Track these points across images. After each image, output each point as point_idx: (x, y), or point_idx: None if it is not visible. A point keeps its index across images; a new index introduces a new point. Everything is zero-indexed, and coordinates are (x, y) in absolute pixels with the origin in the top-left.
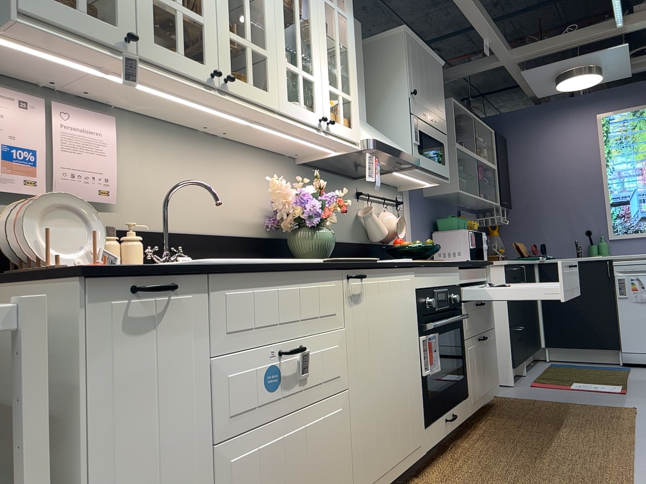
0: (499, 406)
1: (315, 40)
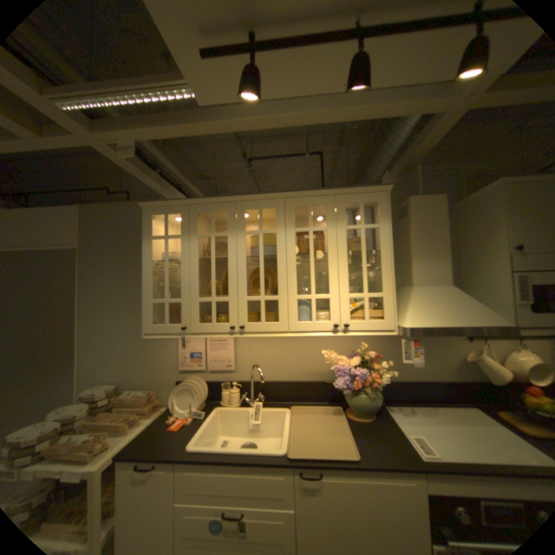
0: None
1: (332, 266)
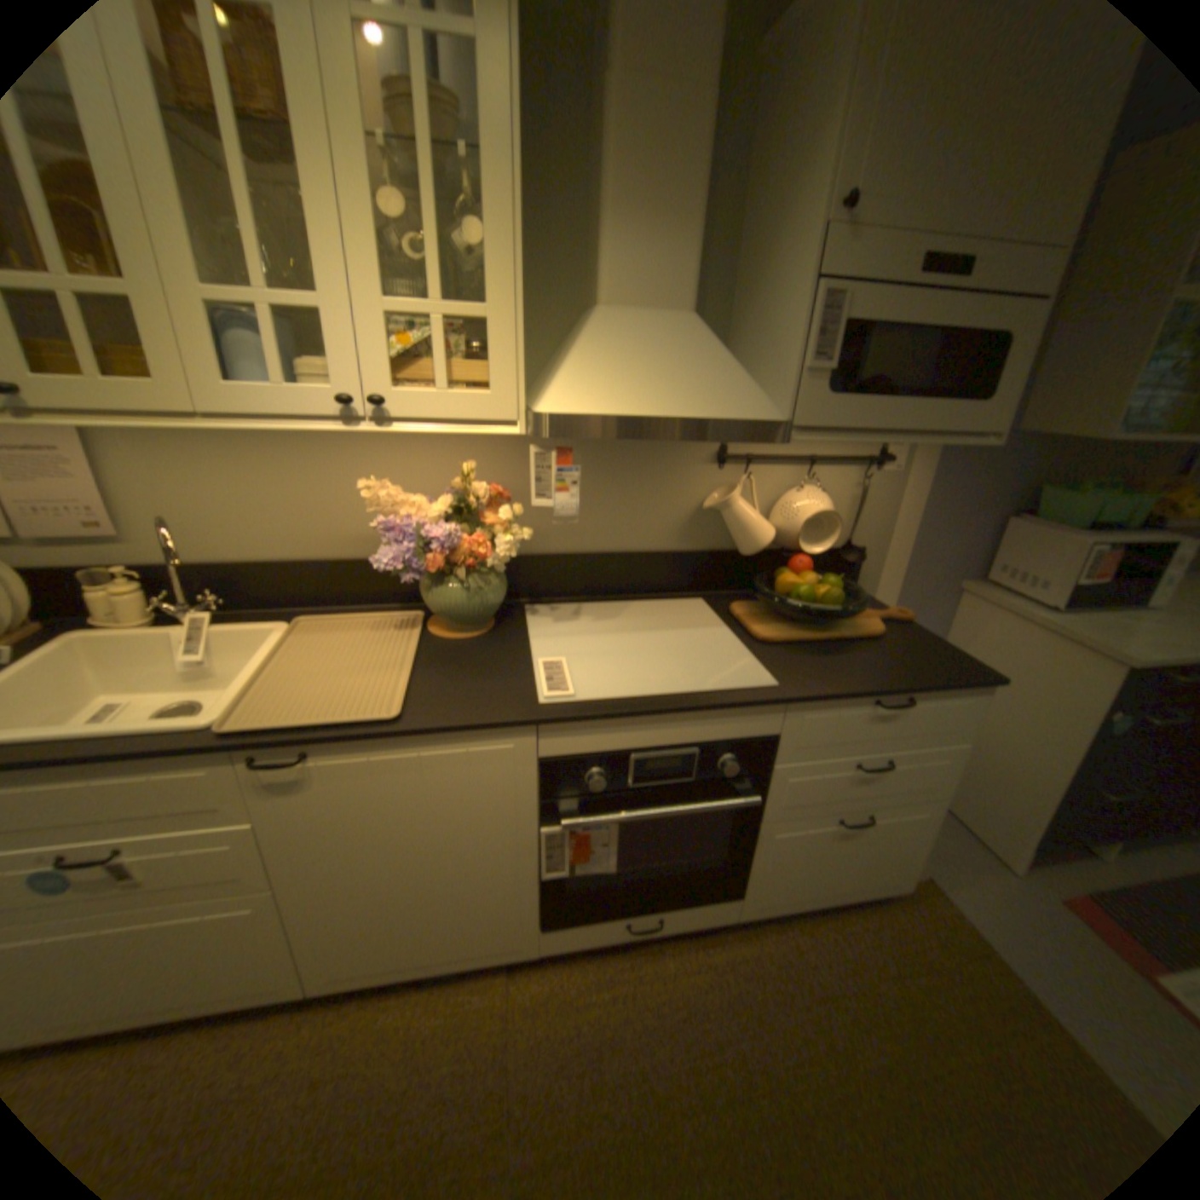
0: (882, 920)
1: (314, 180)
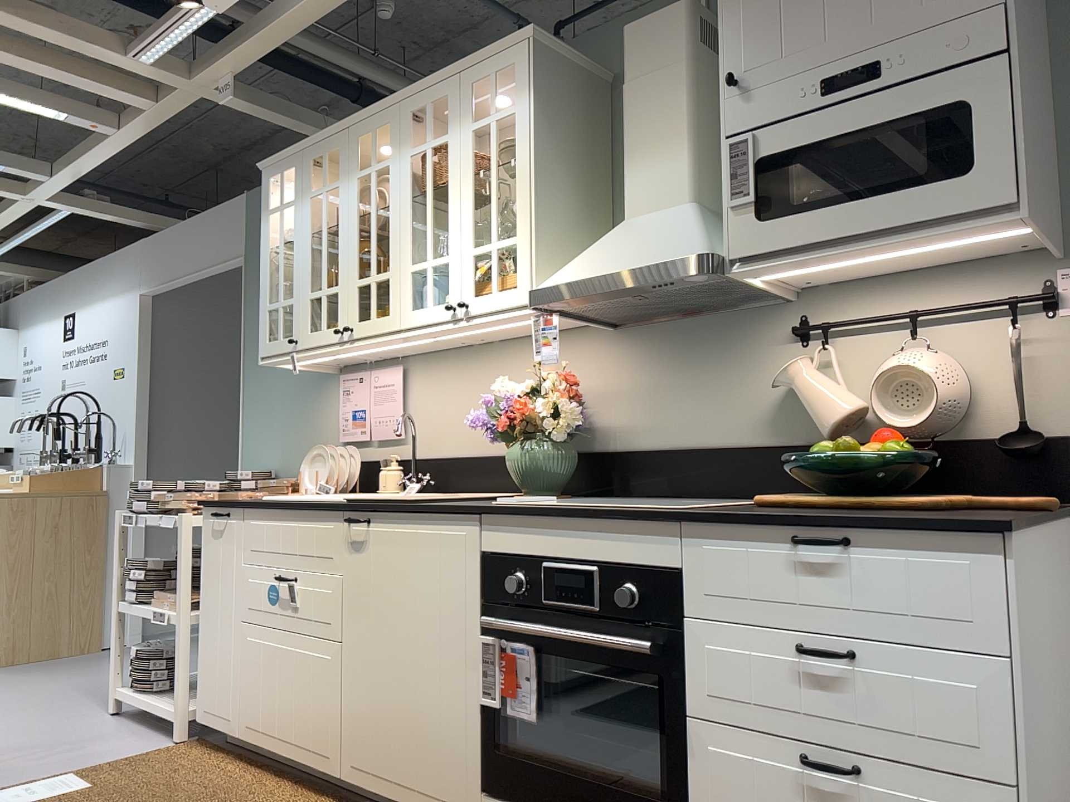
0: None
1: (452, 203)
